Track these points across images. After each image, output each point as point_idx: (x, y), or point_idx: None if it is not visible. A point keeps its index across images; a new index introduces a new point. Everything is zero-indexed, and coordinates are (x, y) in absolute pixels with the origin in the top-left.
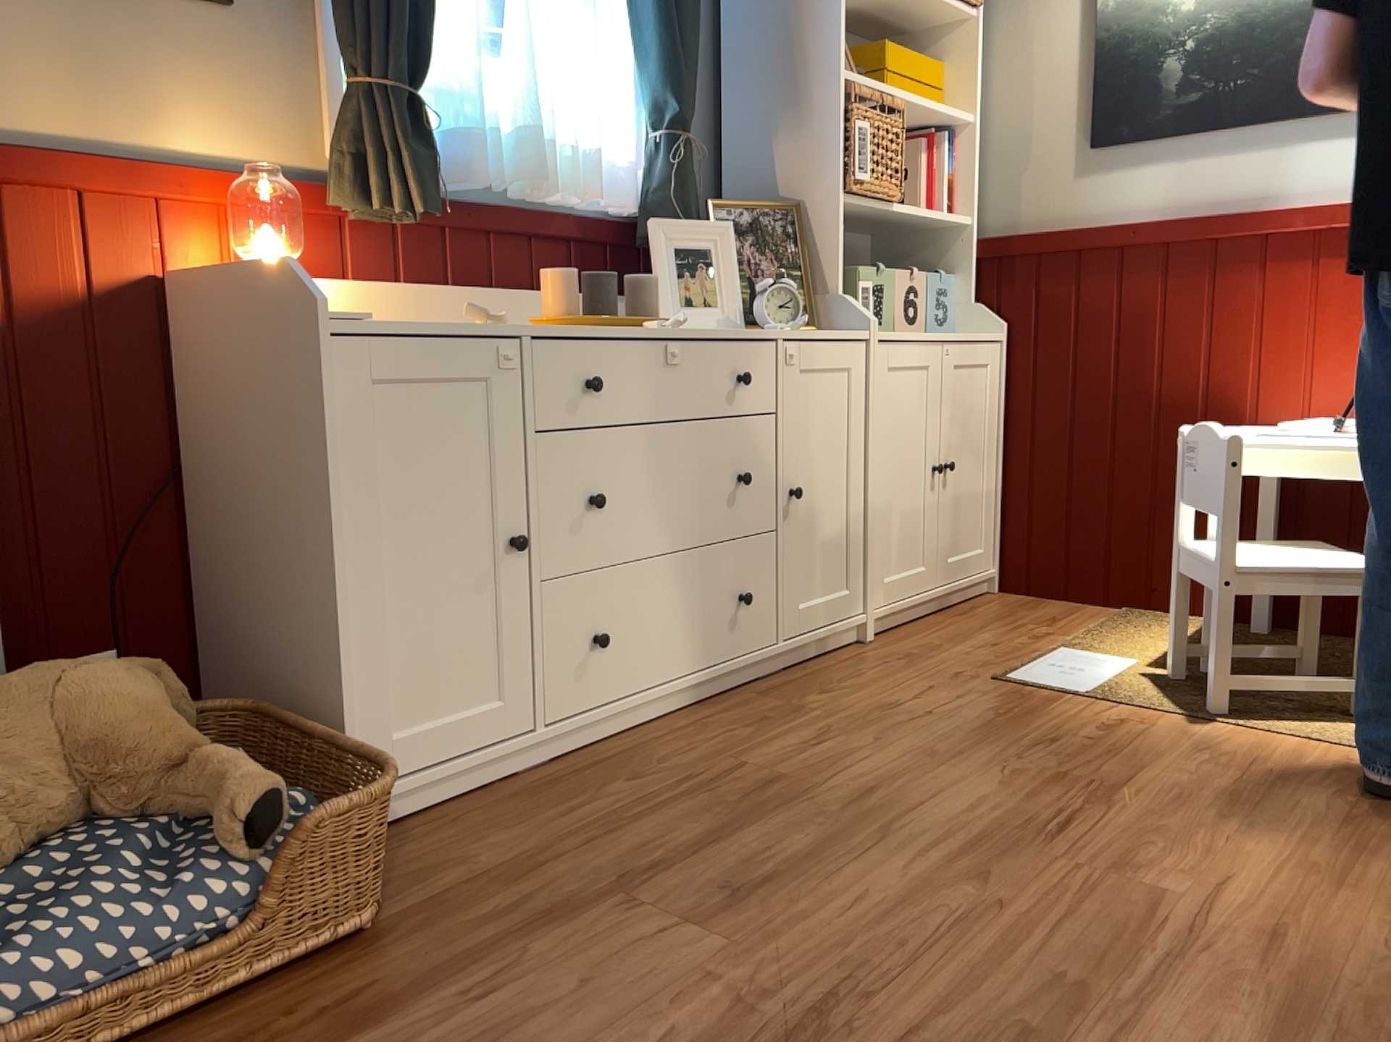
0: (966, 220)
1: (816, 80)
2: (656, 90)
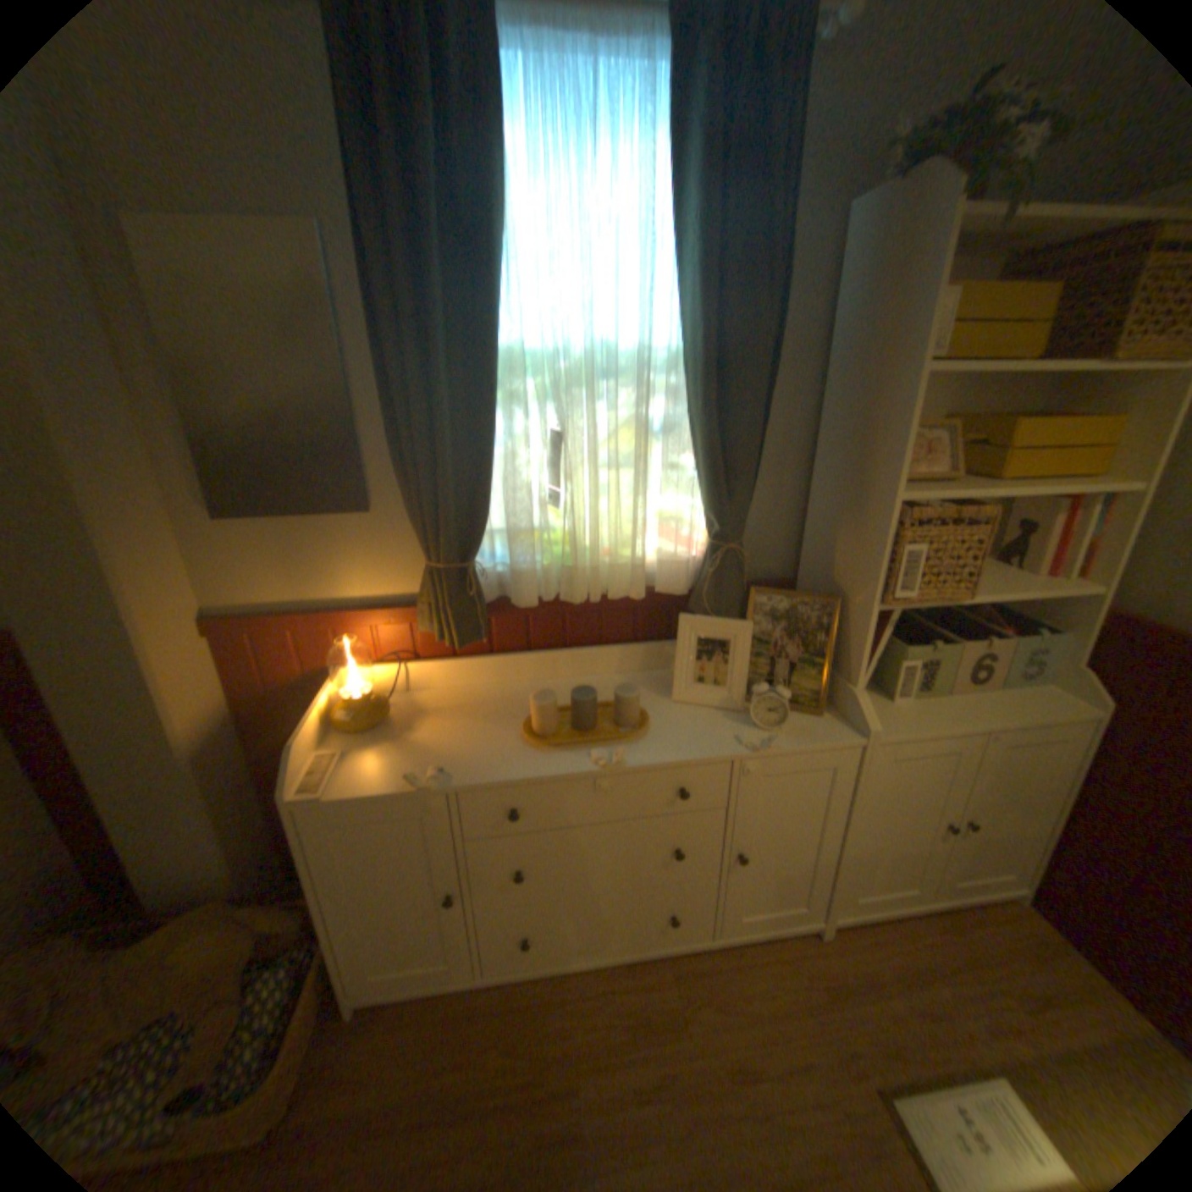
0: (1098, 593)
1: (876, 496)
2: (706, 508)
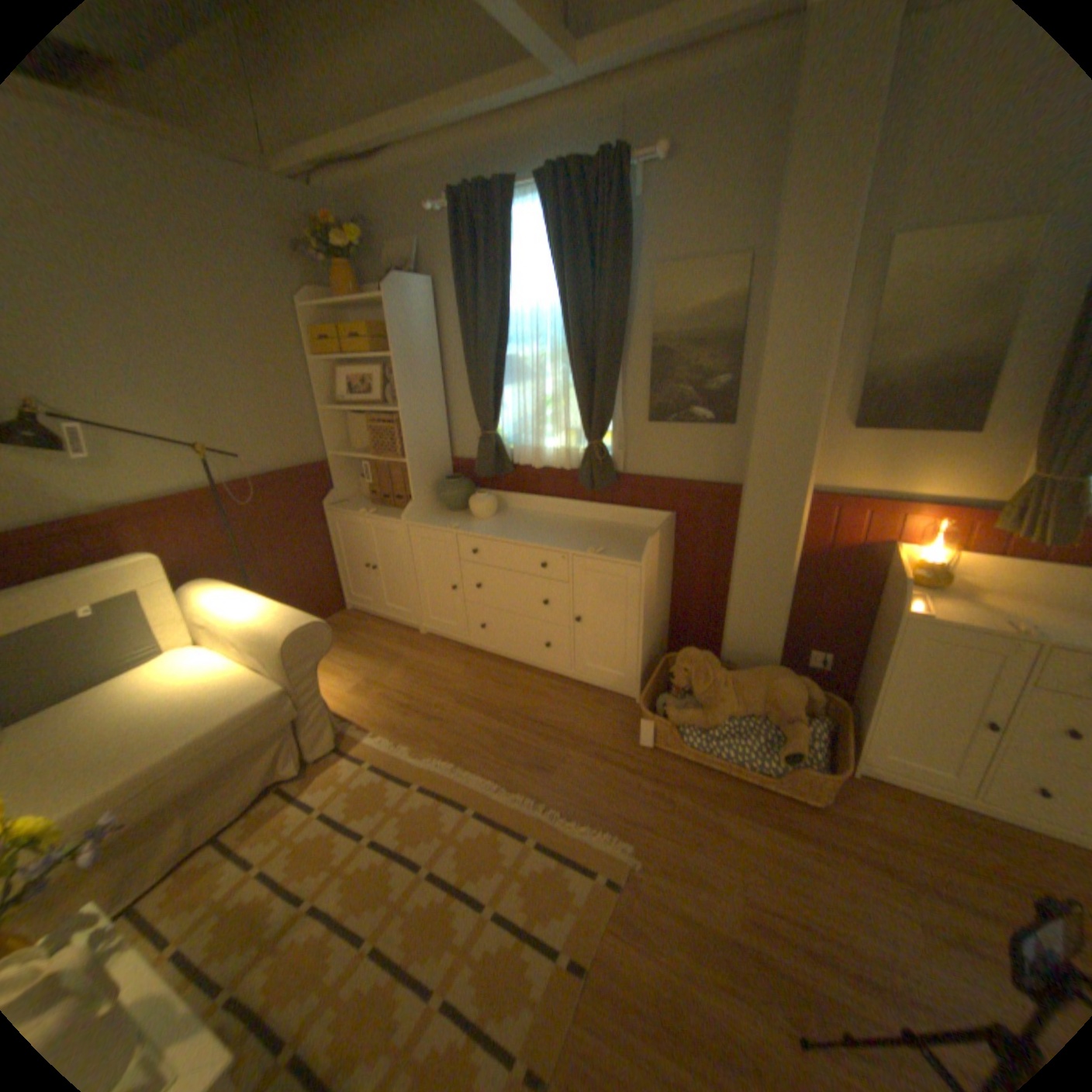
0: None
1: None
2: None
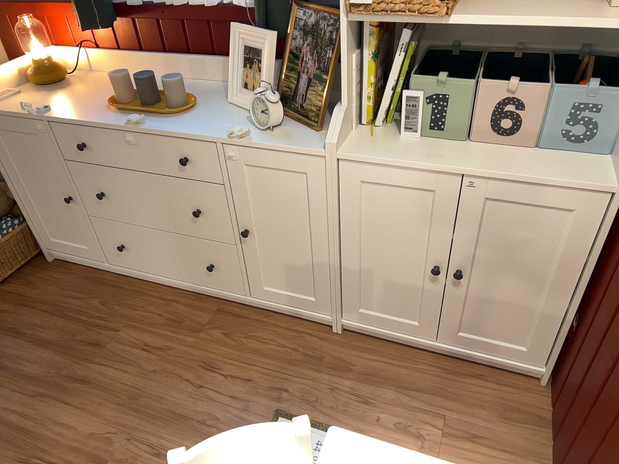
0: None
1: None
2: None
